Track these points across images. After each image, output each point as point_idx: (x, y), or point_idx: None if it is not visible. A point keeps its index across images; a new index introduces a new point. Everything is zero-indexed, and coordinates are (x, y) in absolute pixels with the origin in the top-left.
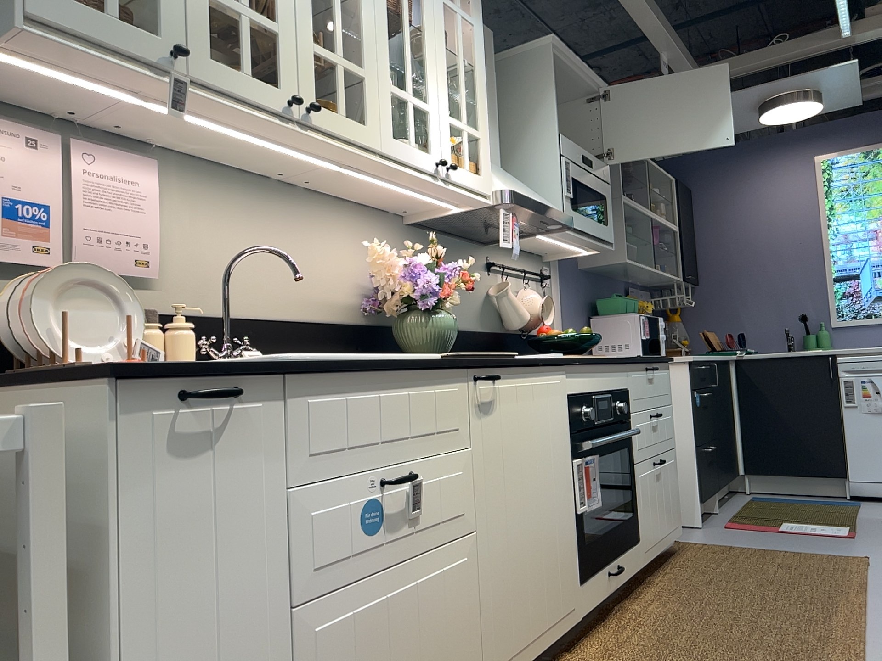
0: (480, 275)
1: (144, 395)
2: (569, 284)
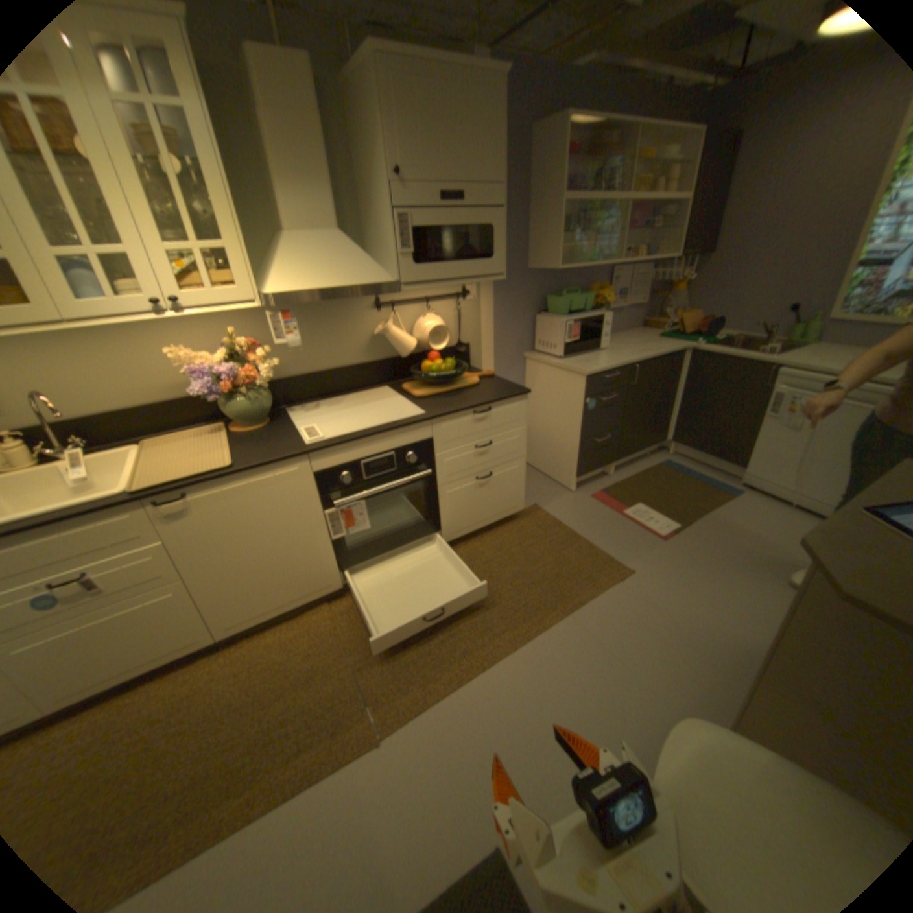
0: (363, 317)
1: None
2: (506, 289)
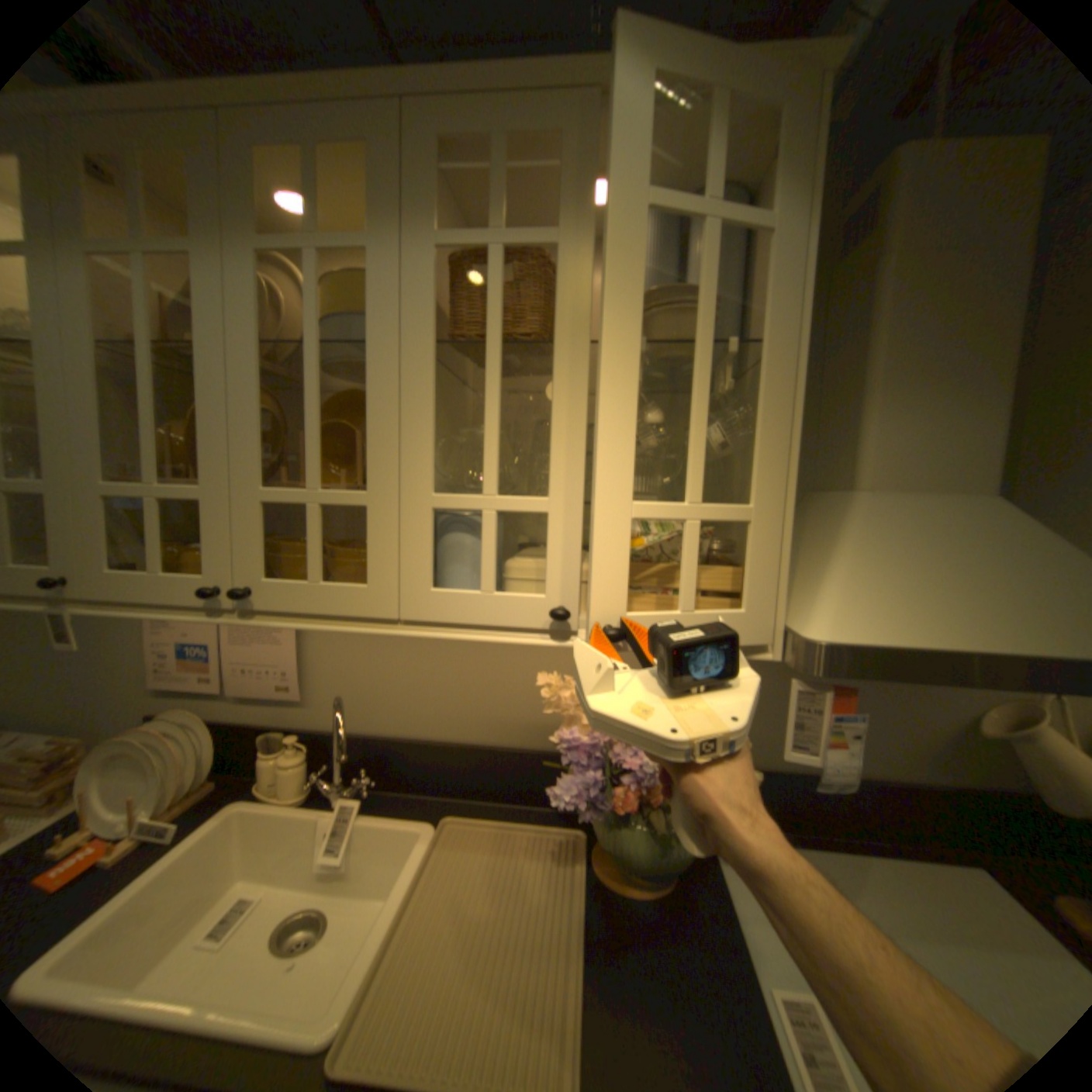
0: None
1: None
2: None
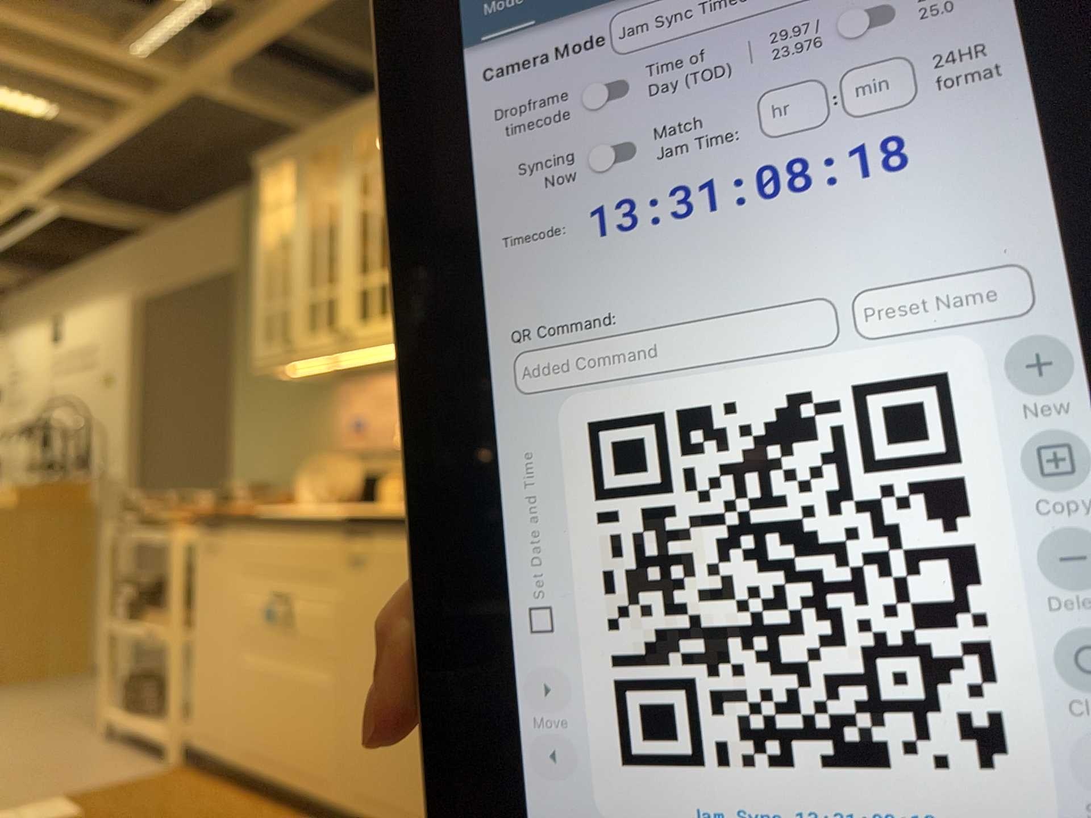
0: None
1: (201, 527)
2: None
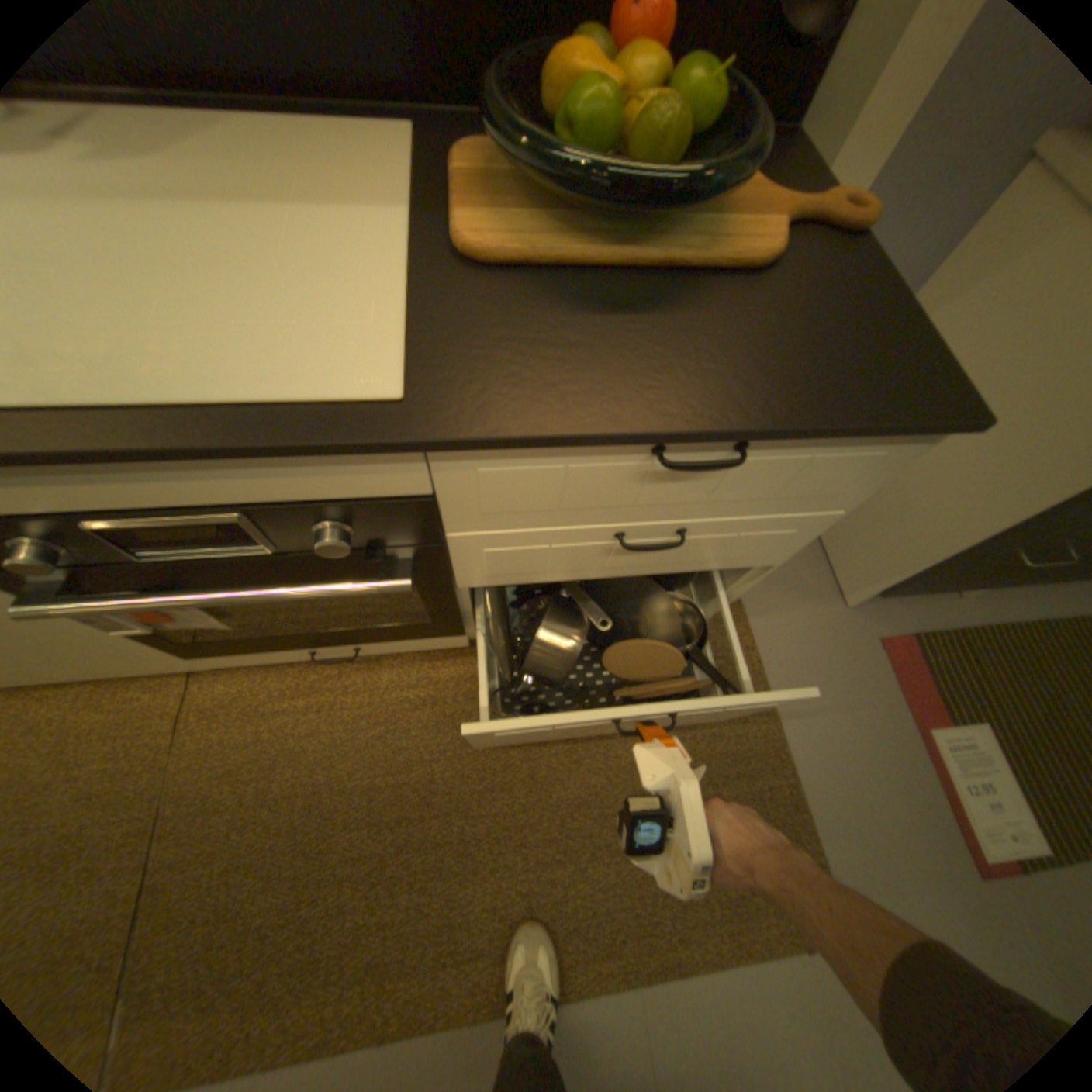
0: None
1: None
2: None
